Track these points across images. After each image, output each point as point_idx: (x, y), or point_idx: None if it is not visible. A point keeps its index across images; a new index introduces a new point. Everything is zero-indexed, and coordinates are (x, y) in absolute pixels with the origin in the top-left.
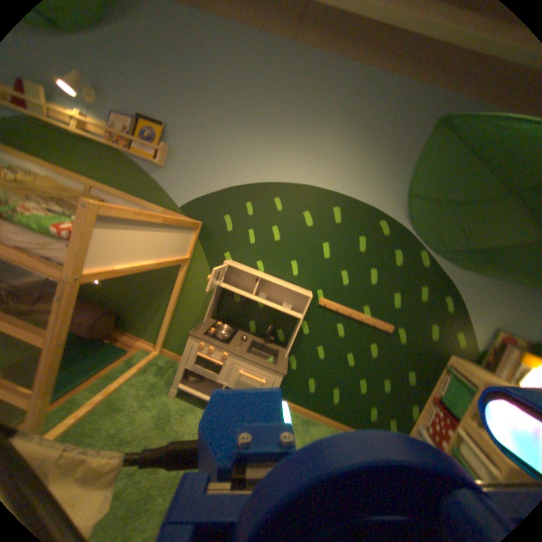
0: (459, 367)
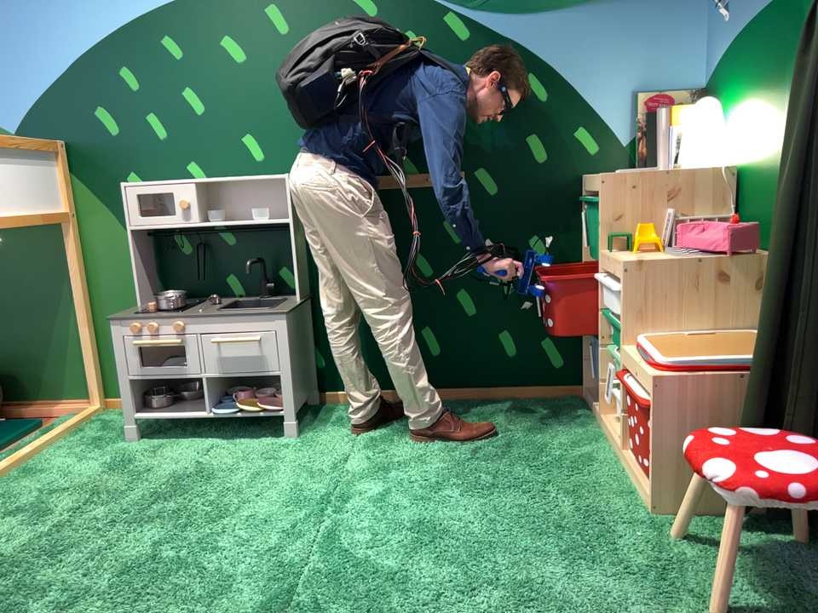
0: (589, 185)
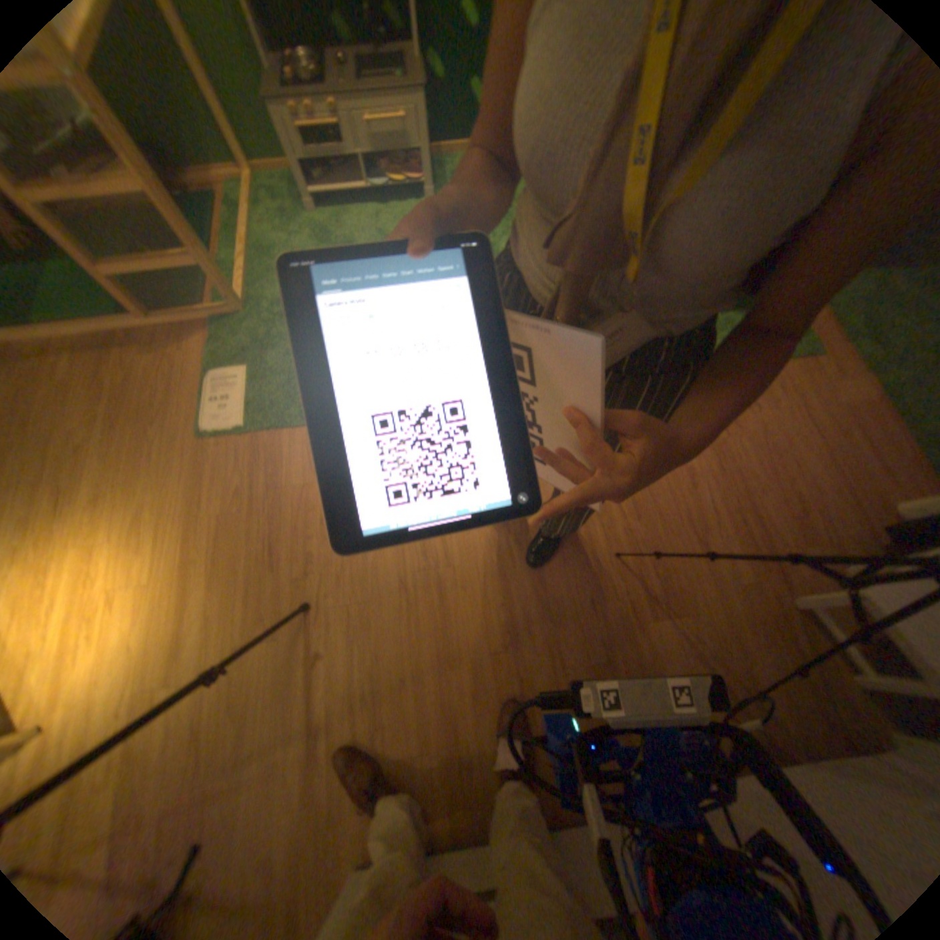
0: None
